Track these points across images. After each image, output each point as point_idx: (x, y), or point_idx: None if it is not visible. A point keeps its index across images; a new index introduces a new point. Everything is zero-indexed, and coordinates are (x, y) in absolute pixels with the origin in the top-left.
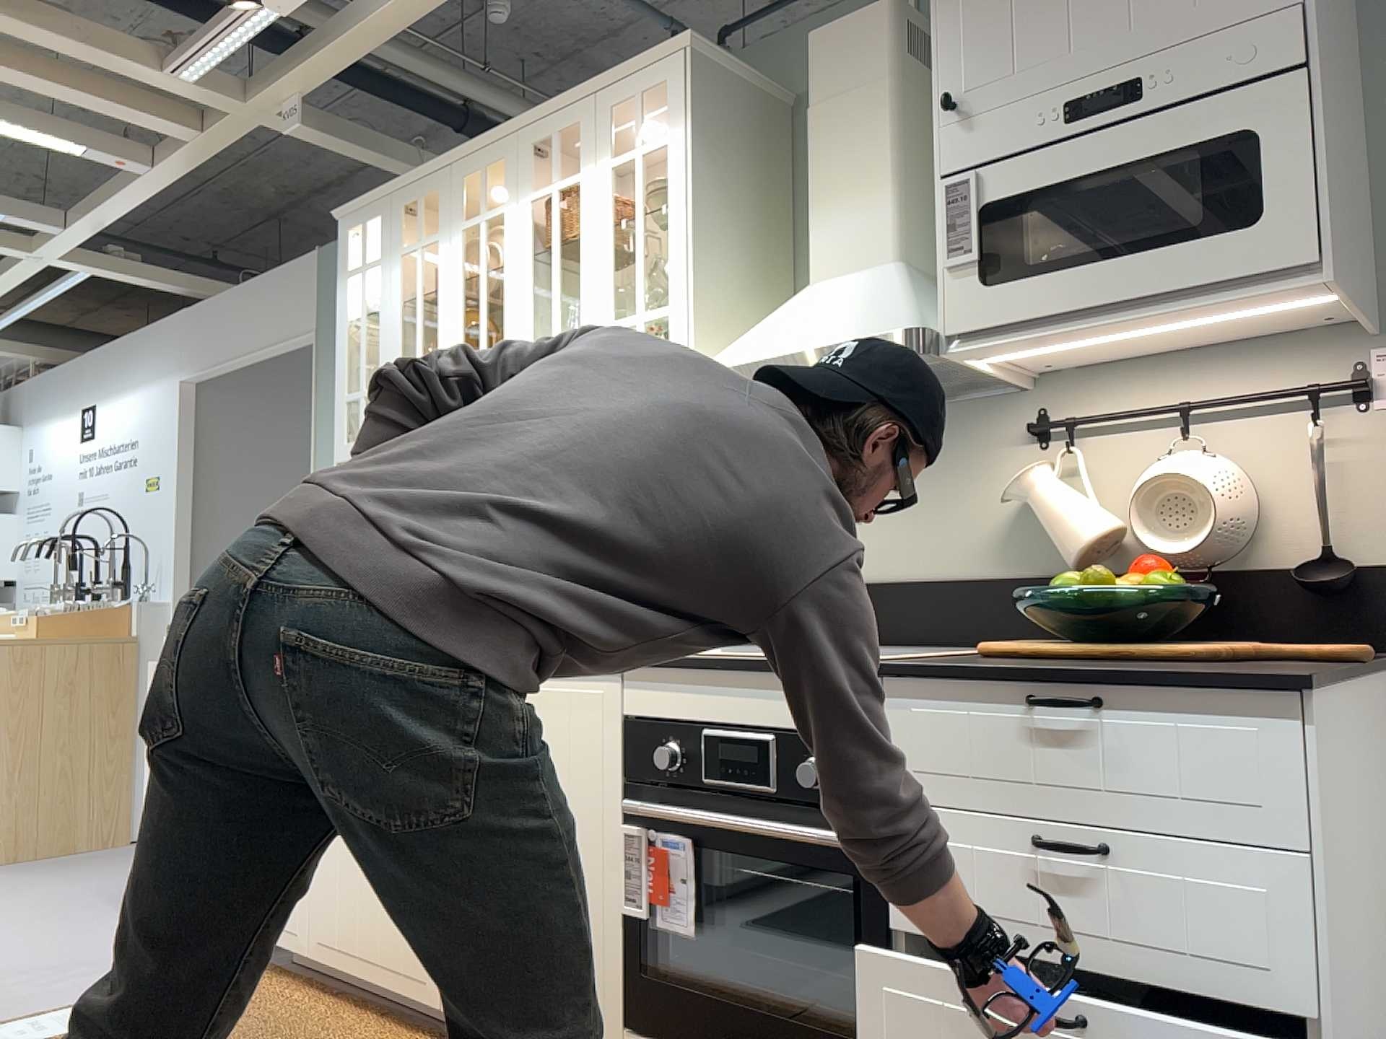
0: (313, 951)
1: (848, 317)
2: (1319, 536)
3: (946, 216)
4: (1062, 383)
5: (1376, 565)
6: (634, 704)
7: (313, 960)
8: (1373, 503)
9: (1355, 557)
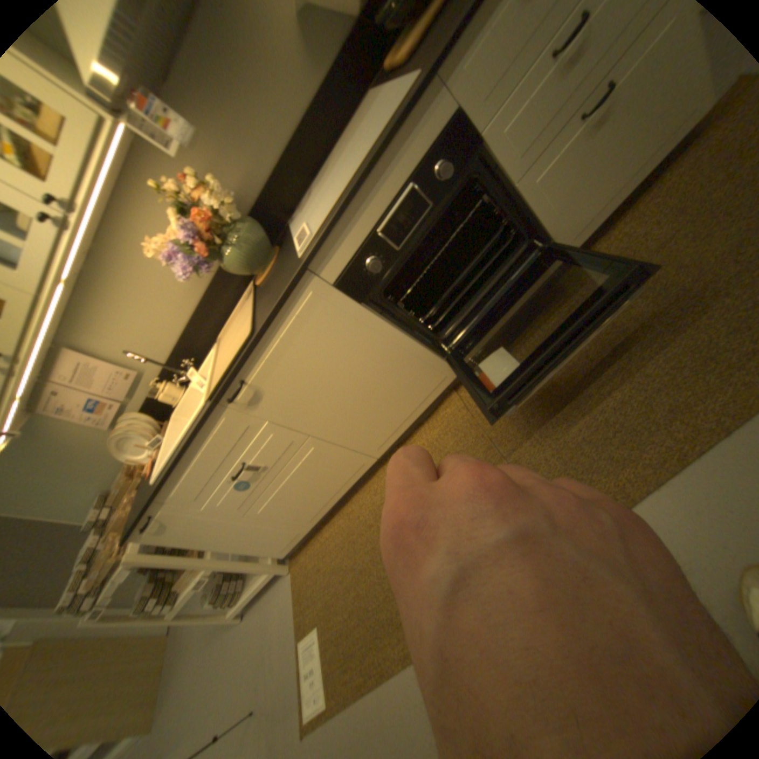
0: (312, 523)
1: None
2: None
3: None
4: None
5: None
6: (332, 272)
7: (316, 524)
8: None
9: None
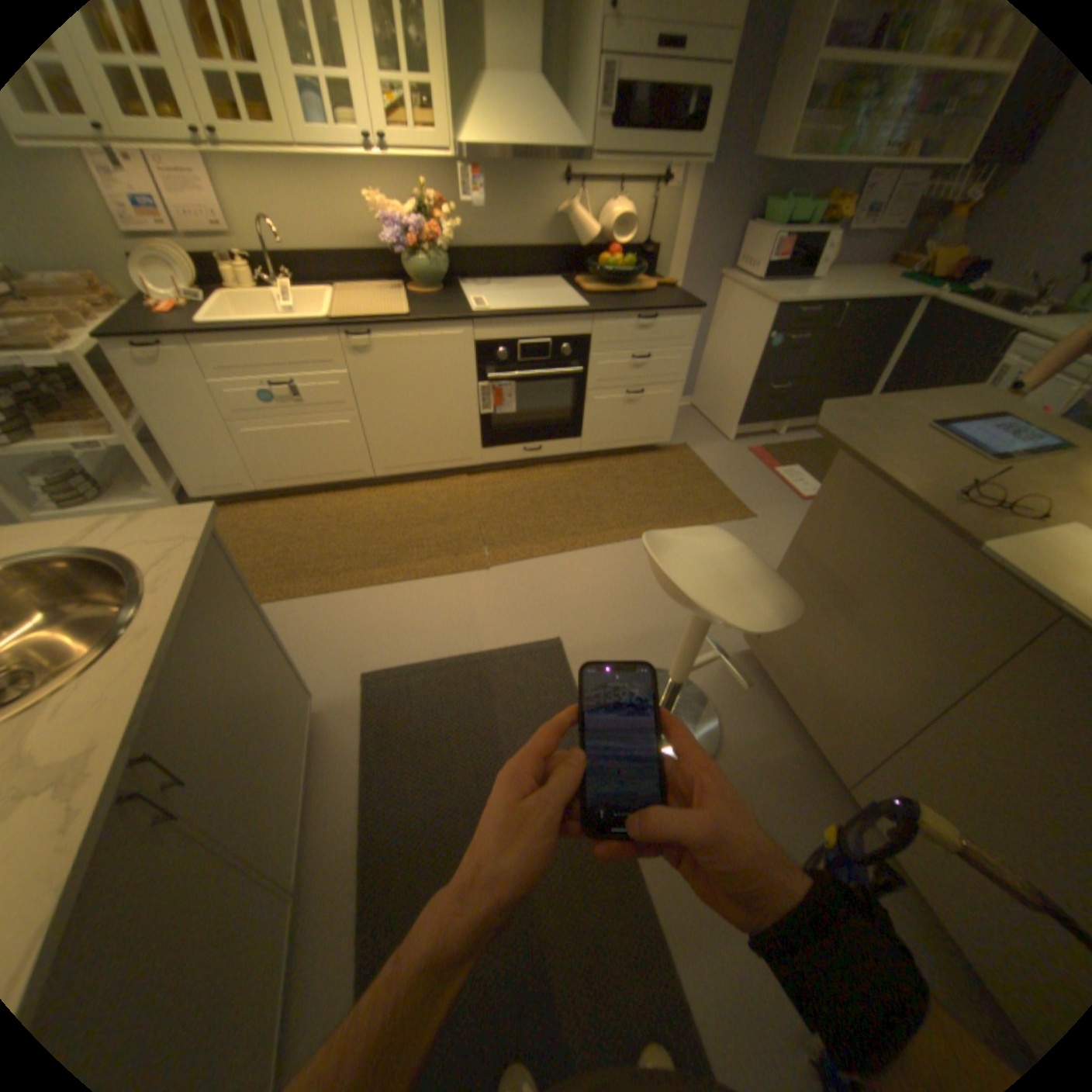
0: (263, 486)
1: (544, 123)
2: (647, 234)
3: (603, 82)
4: (578, 155)
5: (658, 245)
6: (482, 336)
7: (265, 490)
8: (661, 223)
9: (653, 241)
